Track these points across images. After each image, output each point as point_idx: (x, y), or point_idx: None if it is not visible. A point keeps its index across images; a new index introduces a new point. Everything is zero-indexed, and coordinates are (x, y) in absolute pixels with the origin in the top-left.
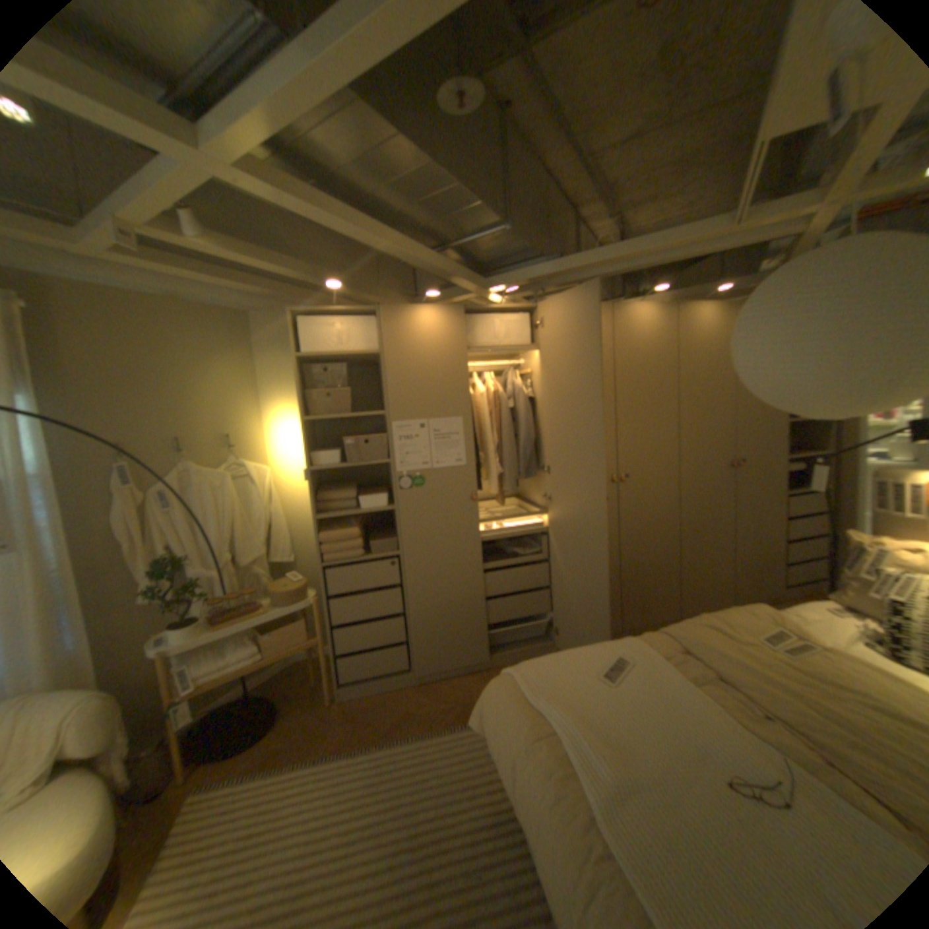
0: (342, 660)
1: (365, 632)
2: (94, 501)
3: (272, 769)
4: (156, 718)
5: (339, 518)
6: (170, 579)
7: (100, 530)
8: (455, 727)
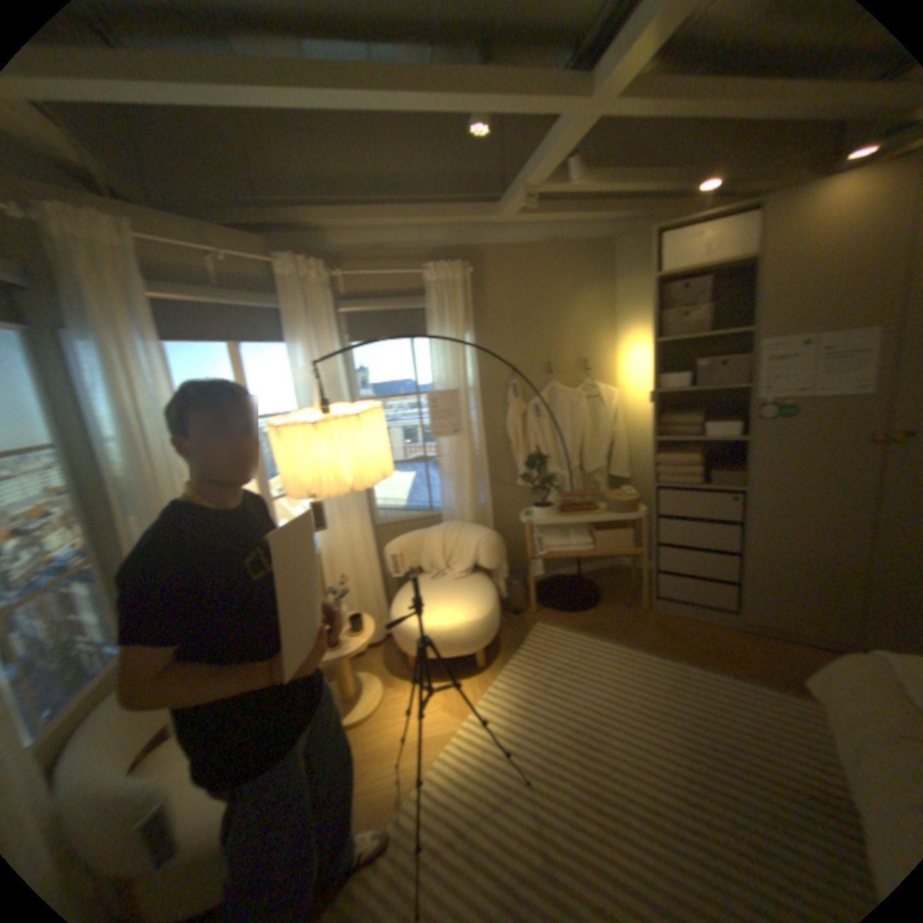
0: (663, 577)
1: (691, 559)
2: (498, 408)
3: (593, 634)
4: (521, 565)
5: (679, 443)
6: (537, 471)
7: (499, 428)
8: (786, 689)
